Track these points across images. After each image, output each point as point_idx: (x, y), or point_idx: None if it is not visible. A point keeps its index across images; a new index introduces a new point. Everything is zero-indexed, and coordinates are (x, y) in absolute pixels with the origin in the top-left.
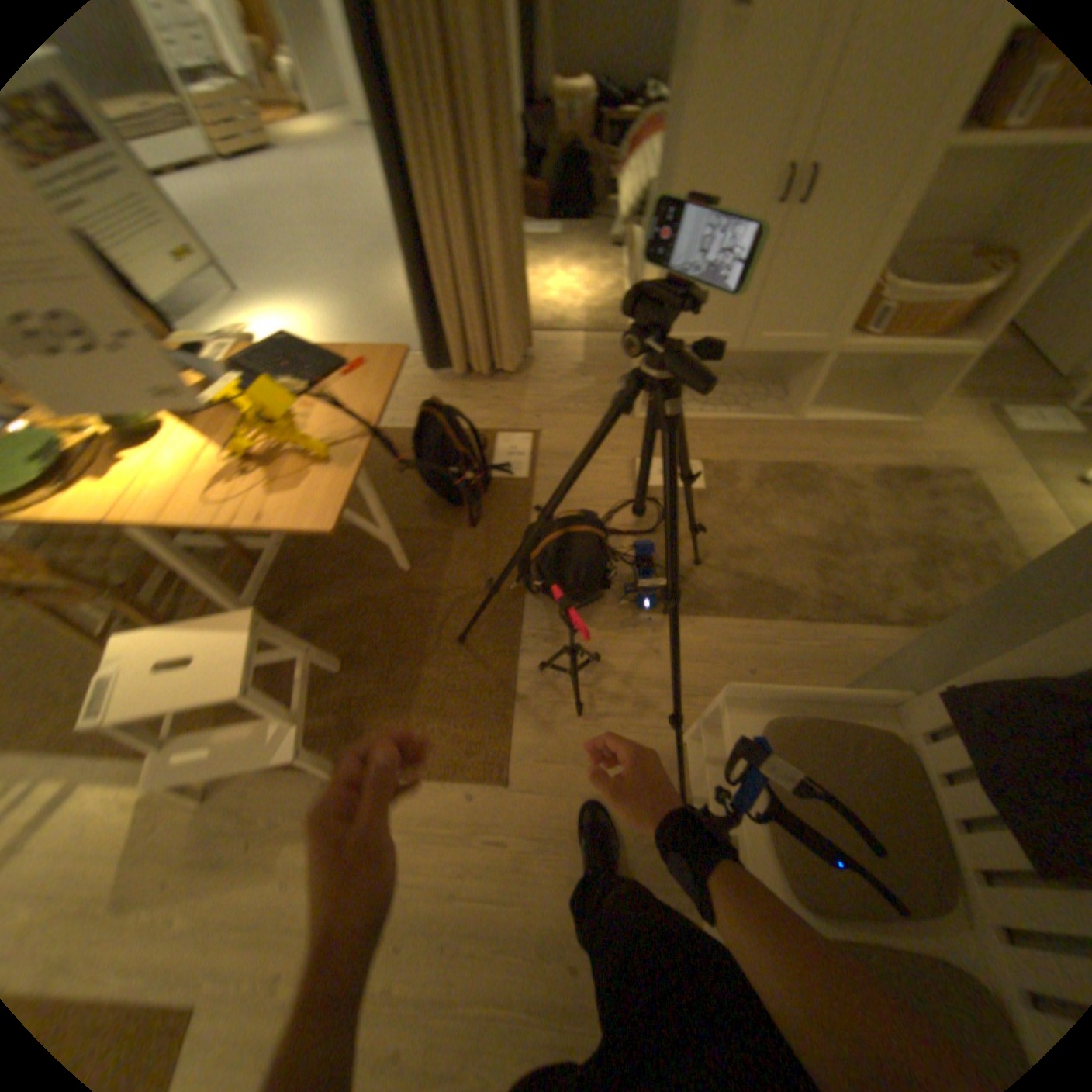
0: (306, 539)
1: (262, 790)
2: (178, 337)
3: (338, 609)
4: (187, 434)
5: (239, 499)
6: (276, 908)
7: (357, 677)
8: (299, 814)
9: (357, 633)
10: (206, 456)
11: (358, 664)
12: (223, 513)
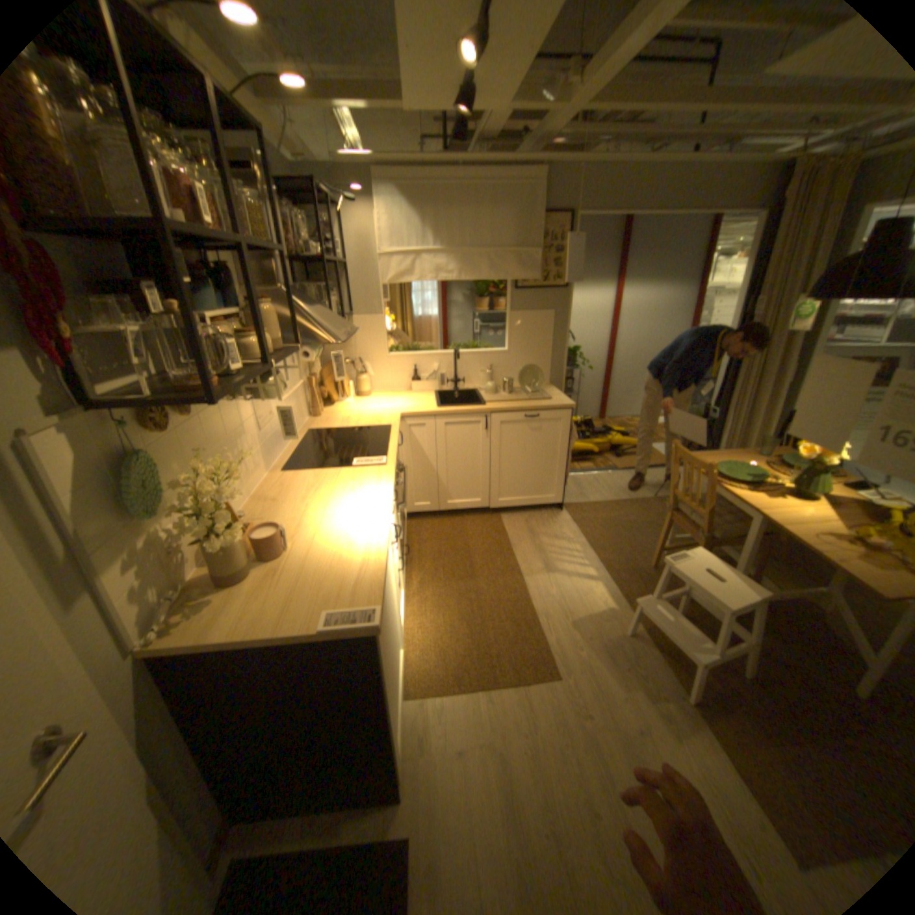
0: (795, 615)
1: (655, 666)
2: (851, 478)
3: (779, 659)
4: (828, 511)
5: (836, 549)
6: (616, 704)
7: (763, 690)
8: (660, 694)
9: (779, 680)
10: (832, 524)
11: (773, 686)
12: (821, 547)
